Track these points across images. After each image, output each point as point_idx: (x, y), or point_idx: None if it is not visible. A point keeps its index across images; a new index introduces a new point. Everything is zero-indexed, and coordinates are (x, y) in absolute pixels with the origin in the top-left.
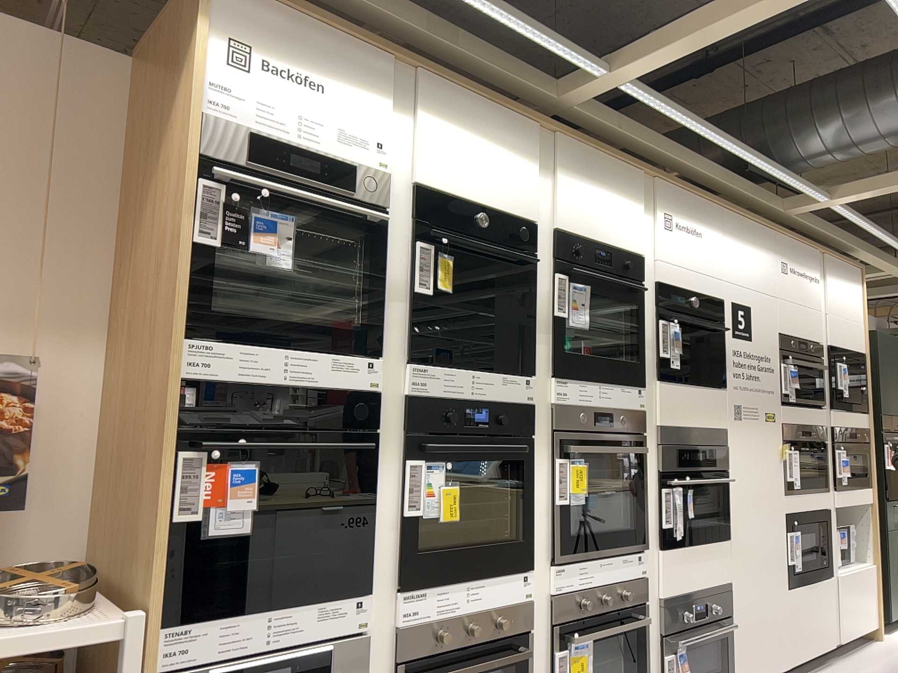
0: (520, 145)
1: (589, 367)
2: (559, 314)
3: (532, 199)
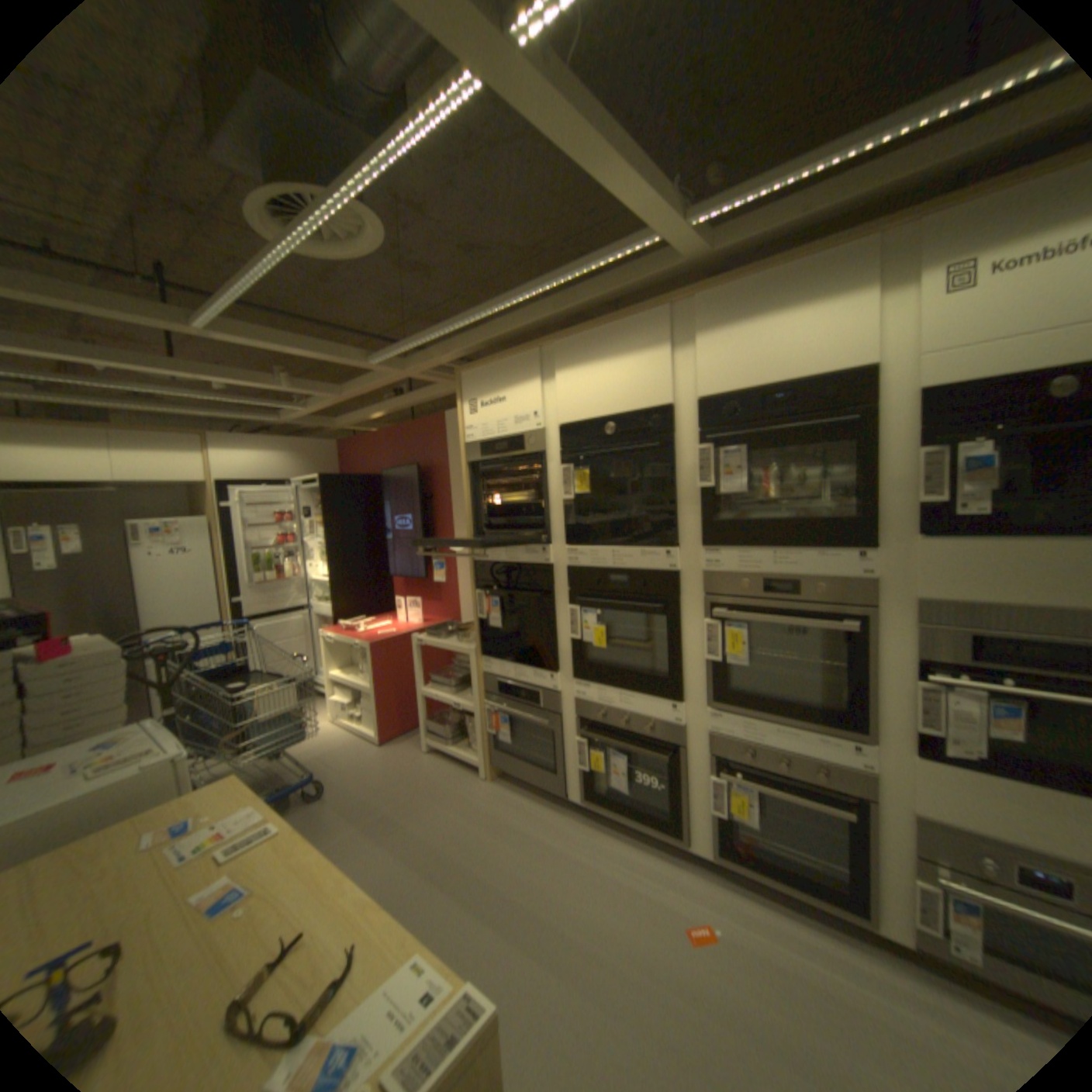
0: (646, 332)
1: (763, 533)
2: (708, 484)
3: (666, 377)
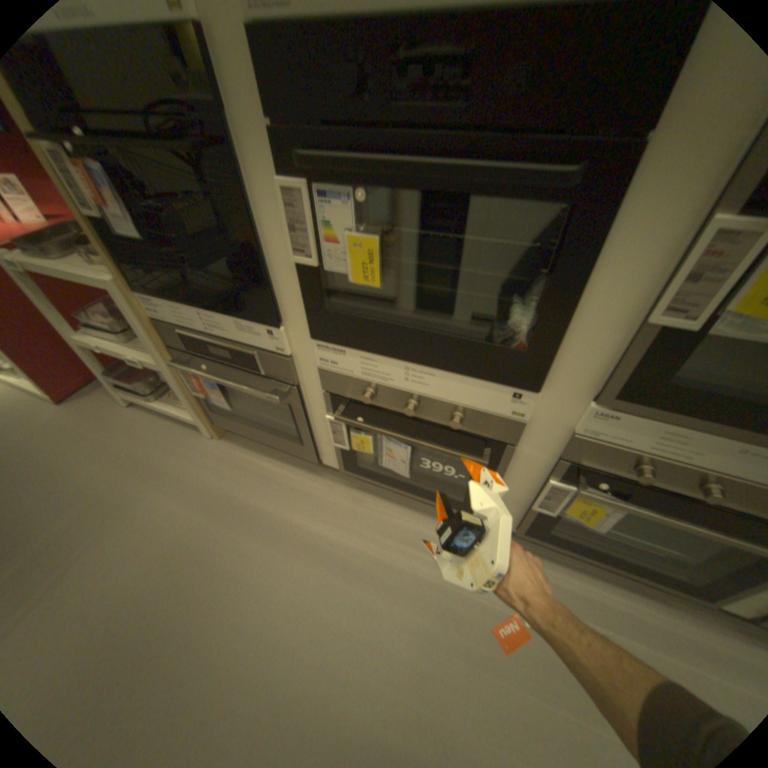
0: None
1: None
2: None
3: None
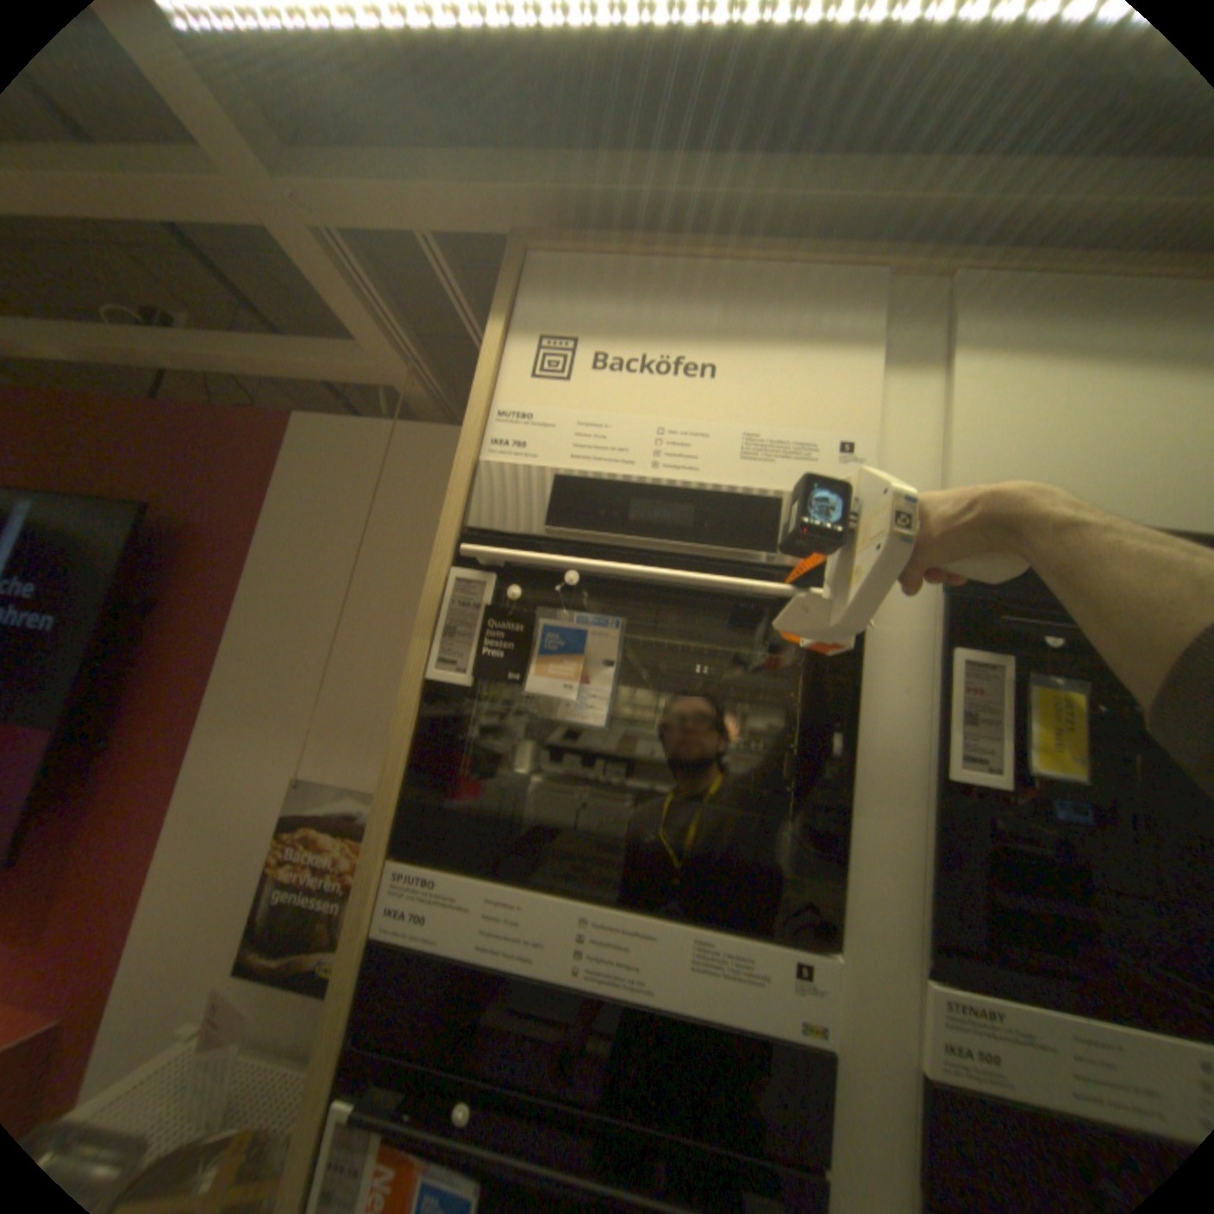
0: None
1: None
2: None
3: None
